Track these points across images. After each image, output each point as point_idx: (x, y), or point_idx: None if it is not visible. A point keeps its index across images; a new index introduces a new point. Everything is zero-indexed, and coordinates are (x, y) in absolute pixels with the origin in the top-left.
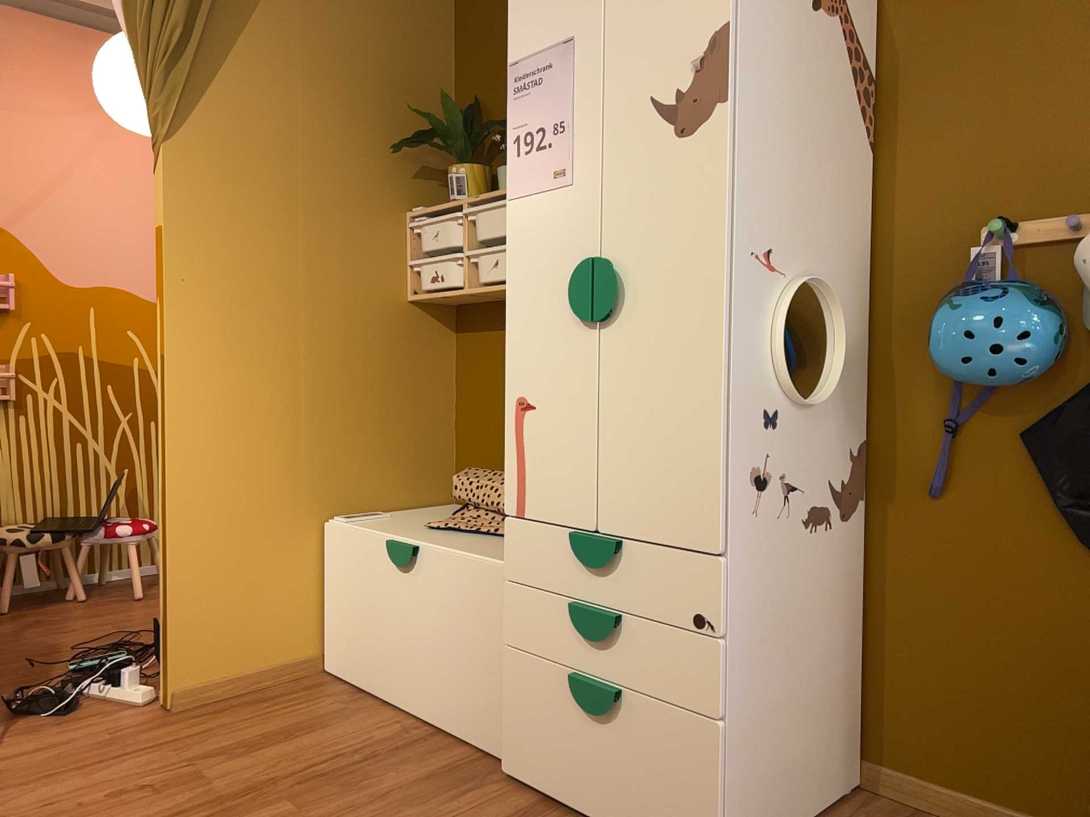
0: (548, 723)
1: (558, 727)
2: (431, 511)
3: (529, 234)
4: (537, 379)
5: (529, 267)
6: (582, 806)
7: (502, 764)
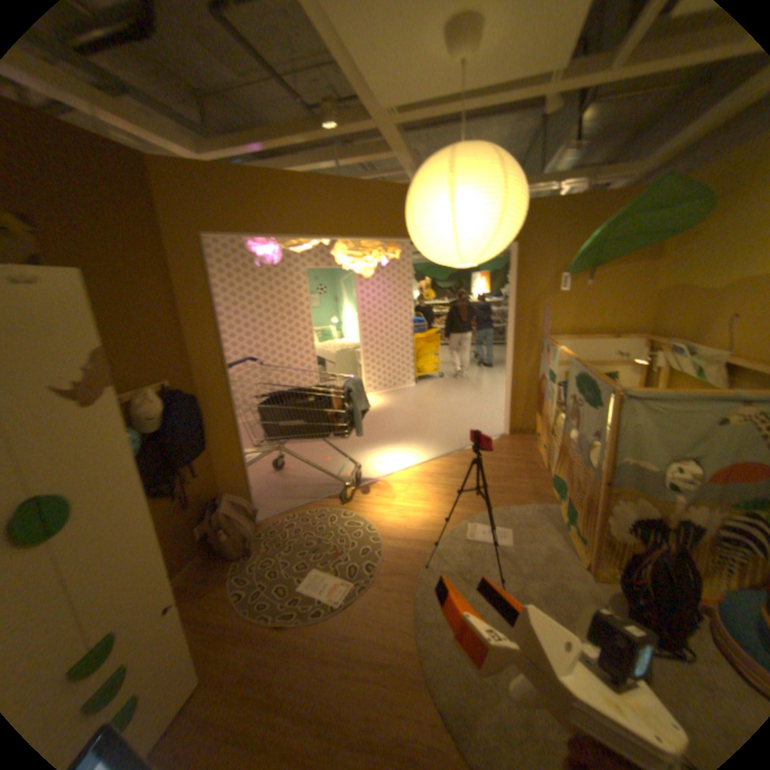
0: None
1: None
2: None
3: None
4: None
5: None
6: None
7: None
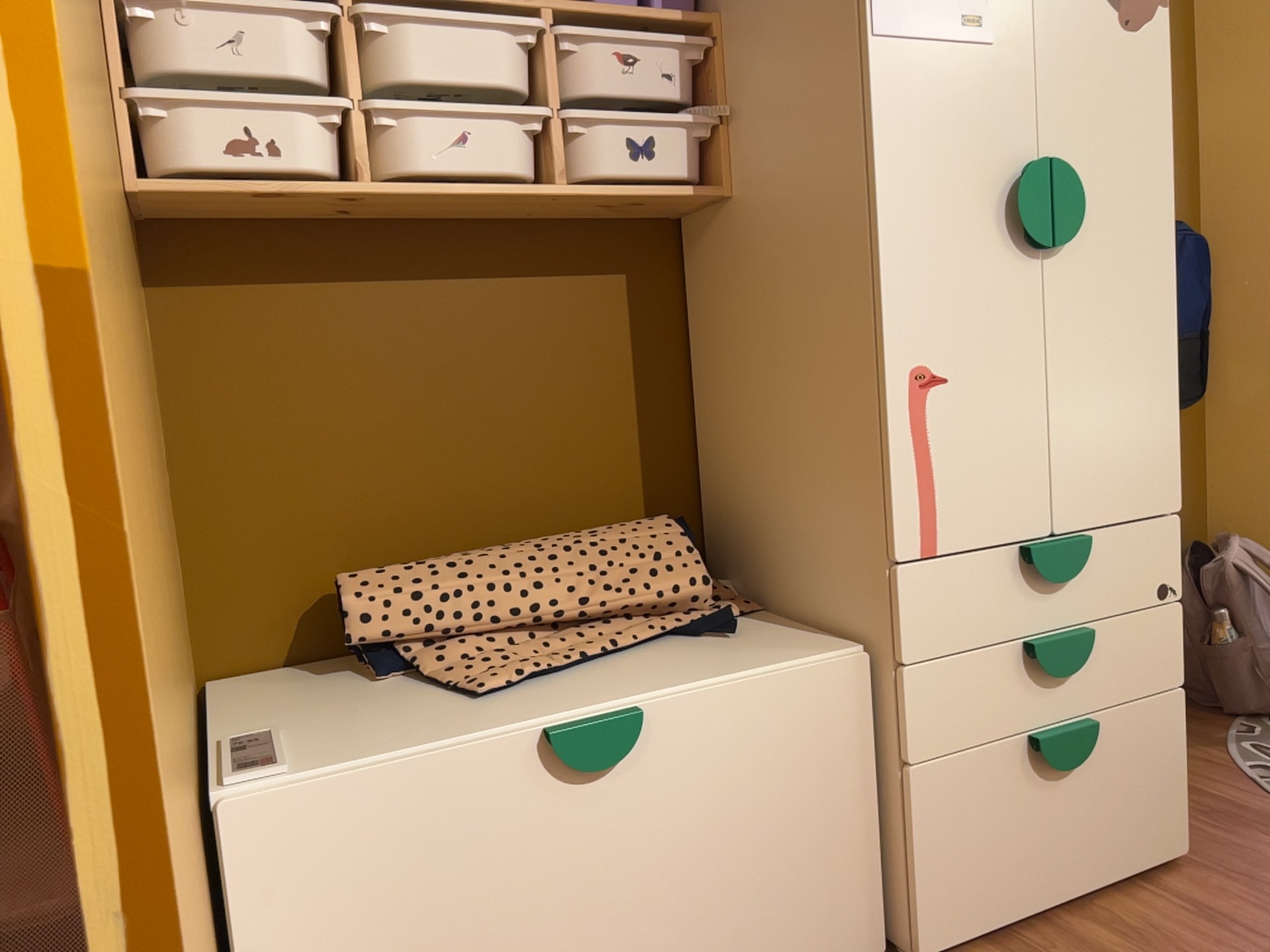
0: (995, 826)
1: (1010, 821)
2: (265, 697)
3: (920, 105)
4: (950, 338)
5: (922, 158)
6: (1048, 896)
7: (922, 945)
